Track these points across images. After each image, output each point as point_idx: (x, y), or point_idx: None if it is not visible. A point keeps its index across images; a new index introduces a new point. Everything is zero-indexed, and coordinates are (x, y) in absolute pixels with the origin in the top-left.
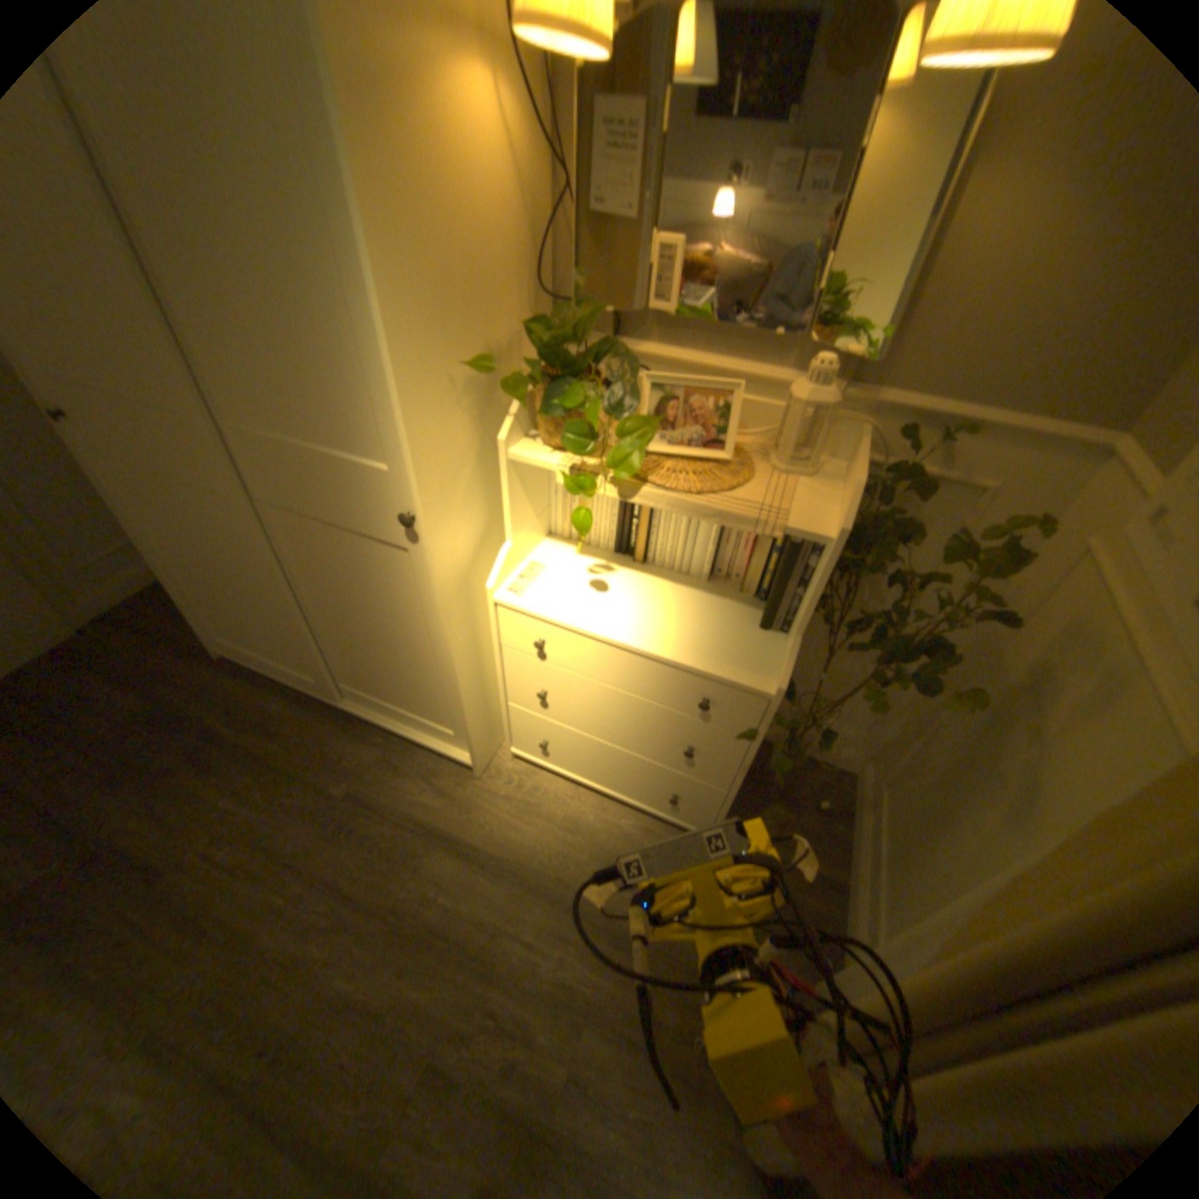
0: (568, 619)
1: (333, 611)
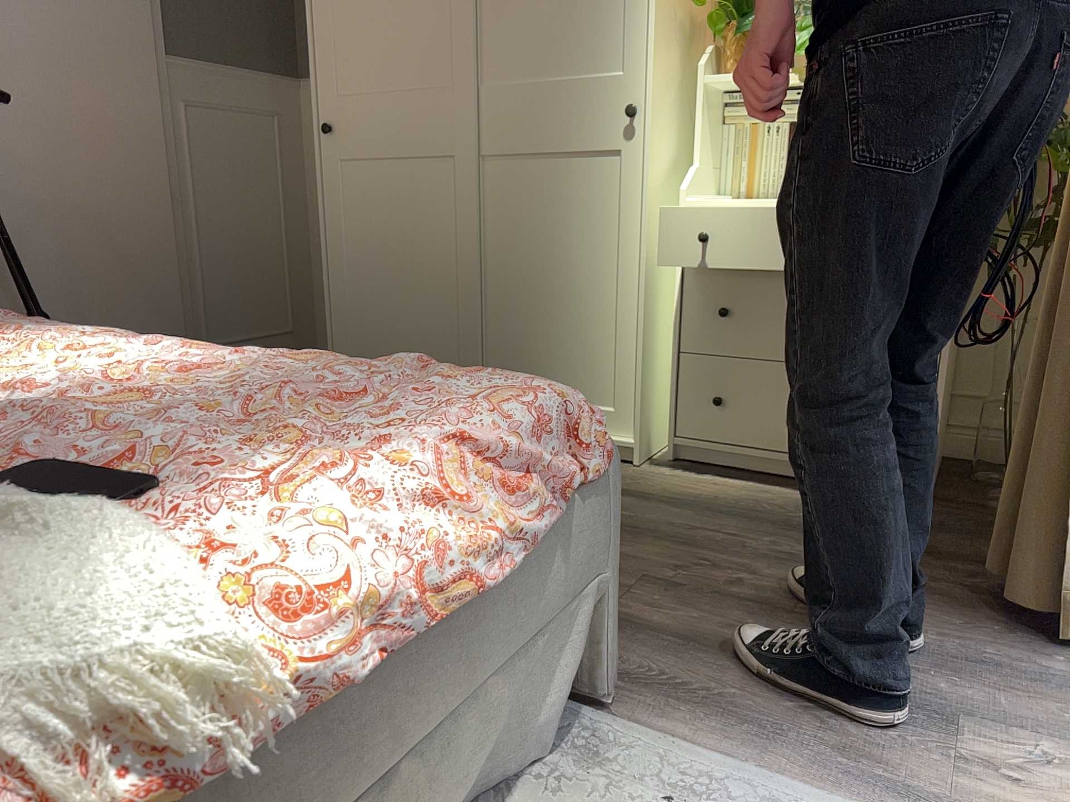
0: (755, 204)
1: (513, 274)
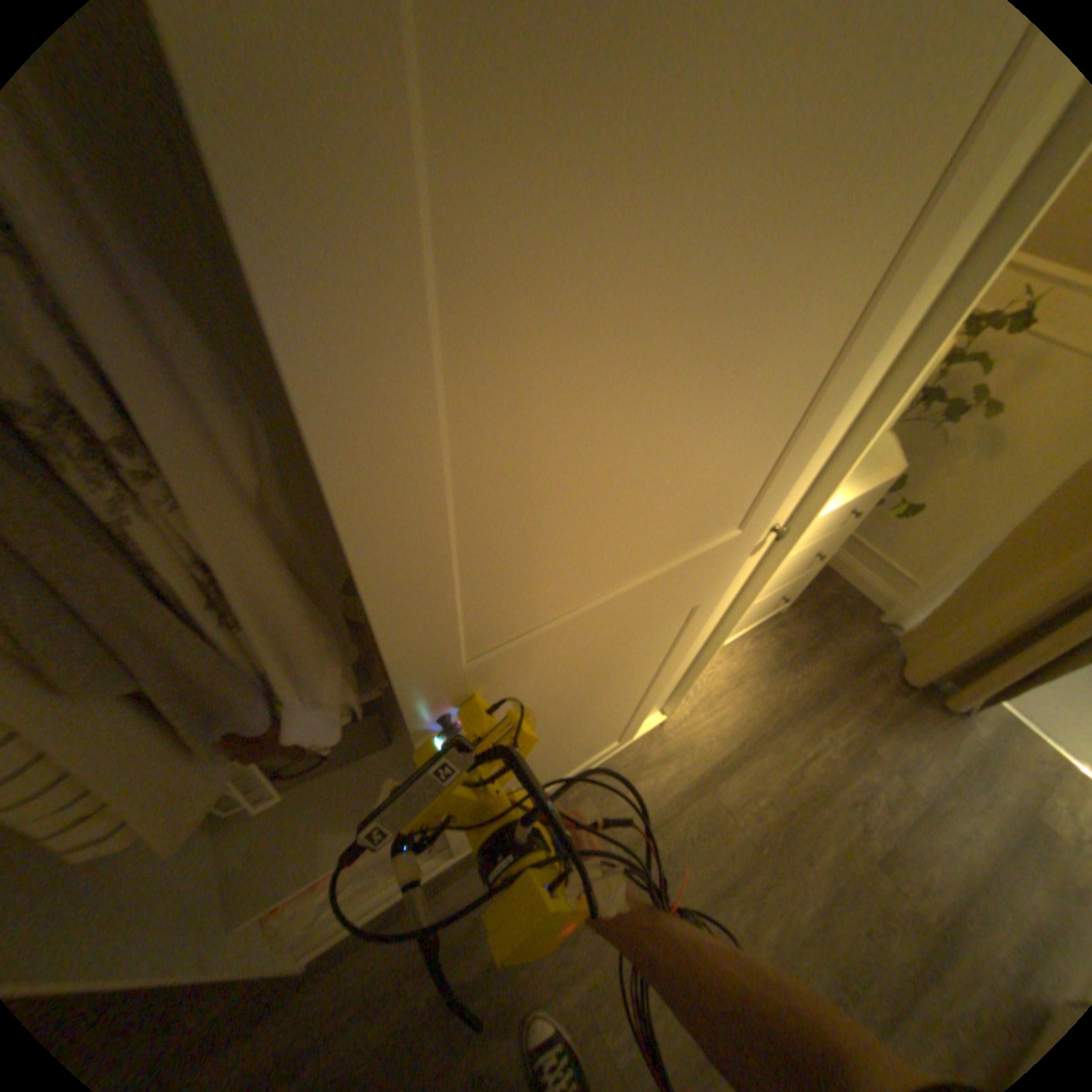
0: None
1: (569, 719)
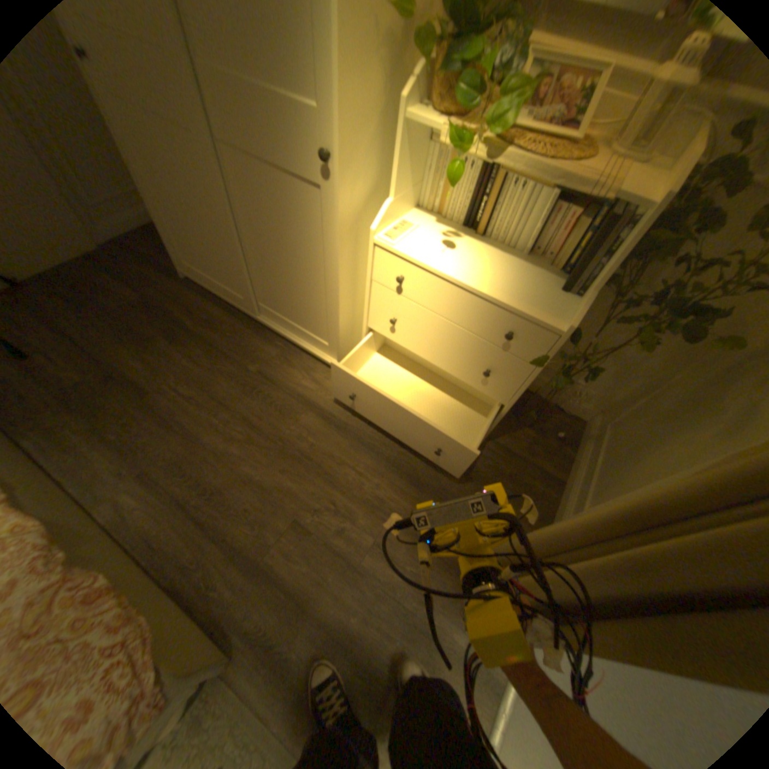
0: (424, 261)
1: (260, 243)
